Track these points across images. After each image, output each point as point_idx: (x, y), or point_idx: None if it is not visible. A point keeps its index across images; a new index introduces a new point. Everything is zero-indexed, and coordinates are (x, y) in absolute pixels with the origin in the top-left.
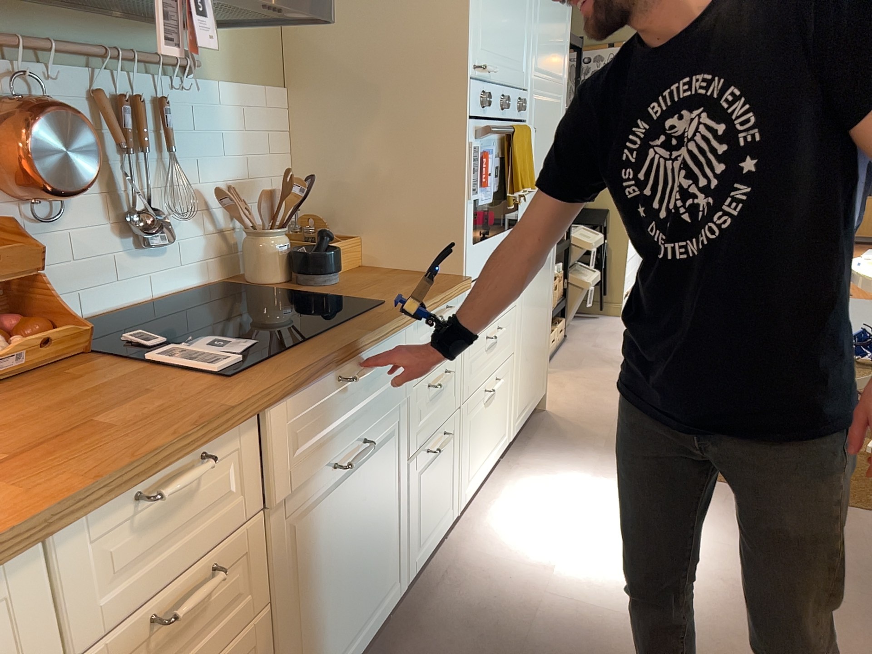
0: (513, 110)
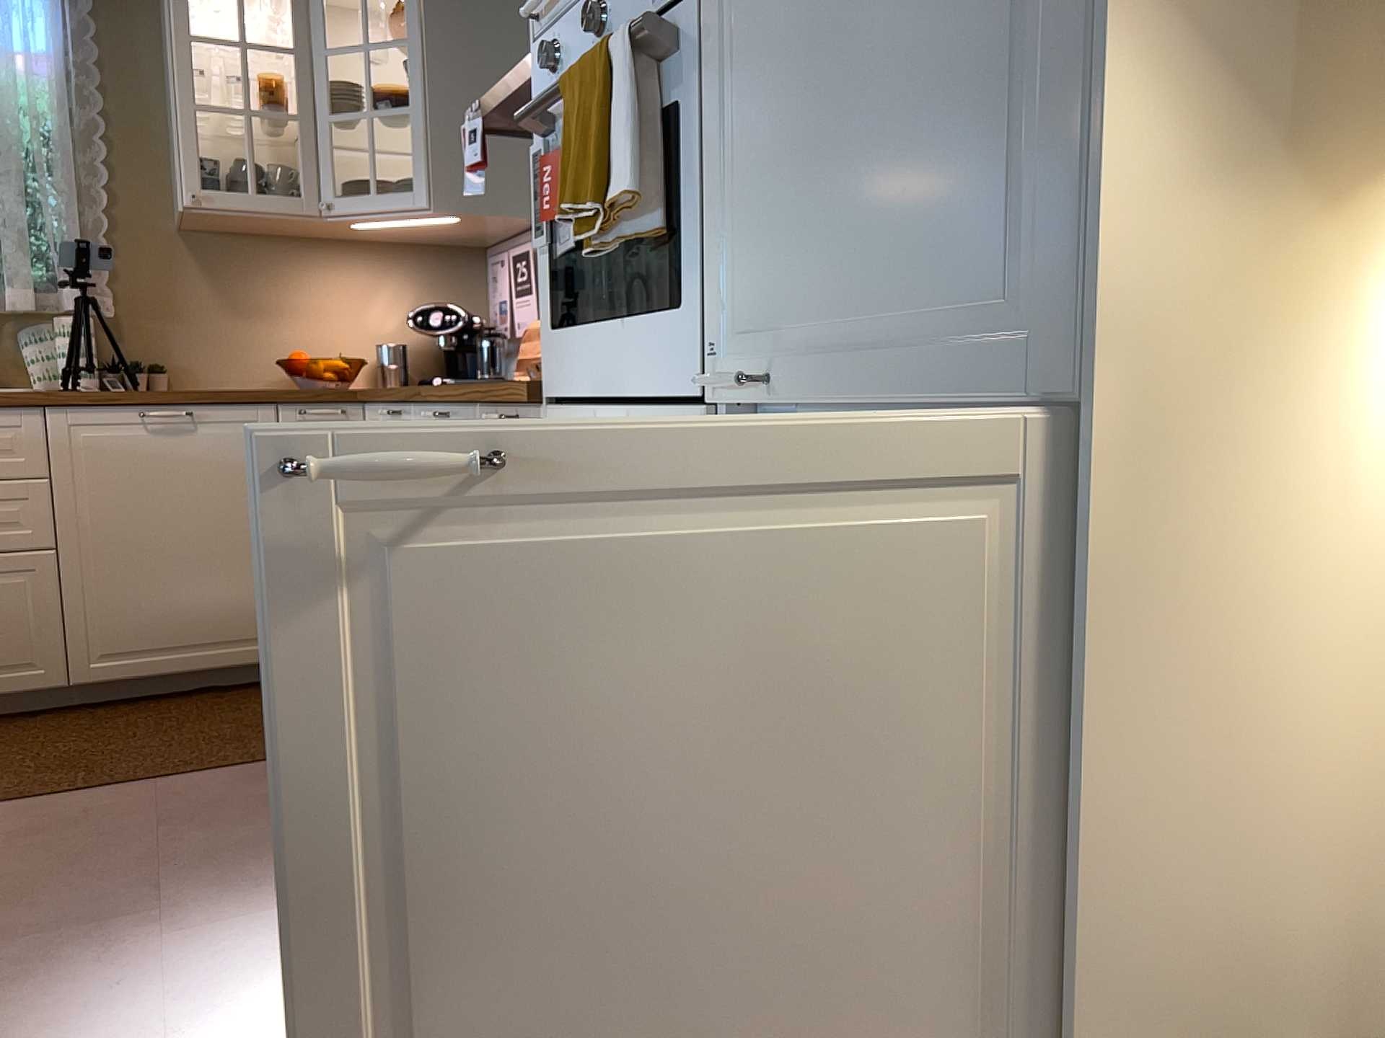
0: (641, 1)
